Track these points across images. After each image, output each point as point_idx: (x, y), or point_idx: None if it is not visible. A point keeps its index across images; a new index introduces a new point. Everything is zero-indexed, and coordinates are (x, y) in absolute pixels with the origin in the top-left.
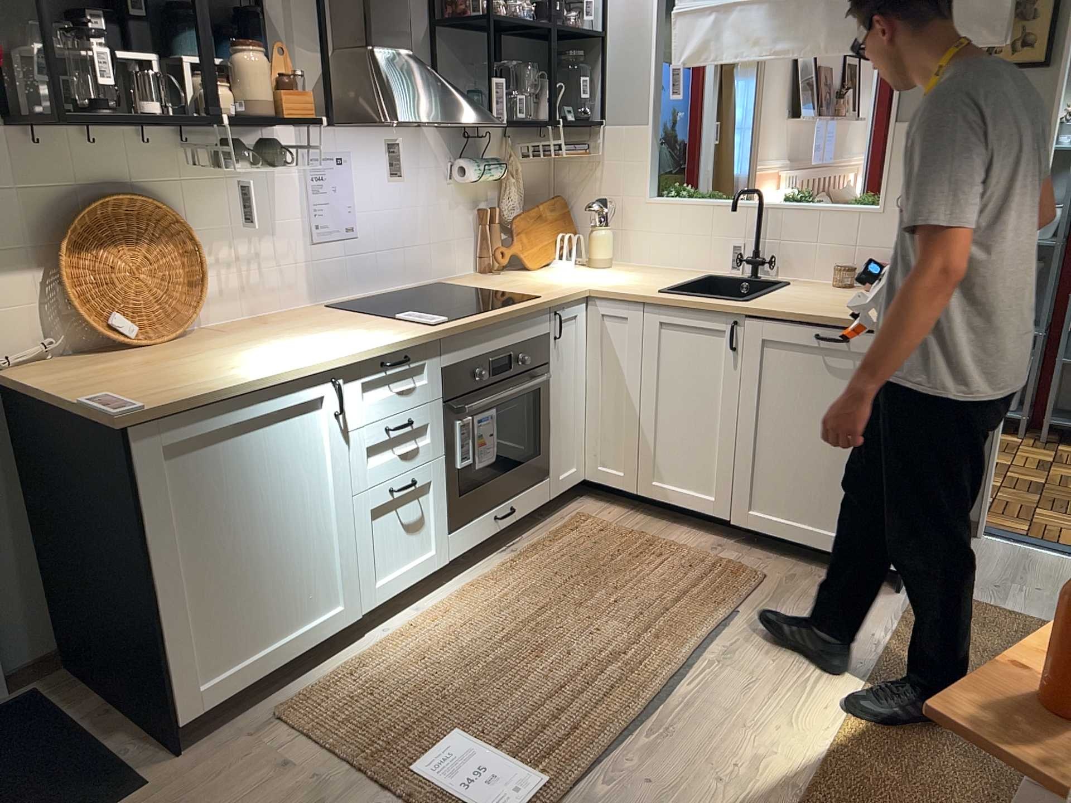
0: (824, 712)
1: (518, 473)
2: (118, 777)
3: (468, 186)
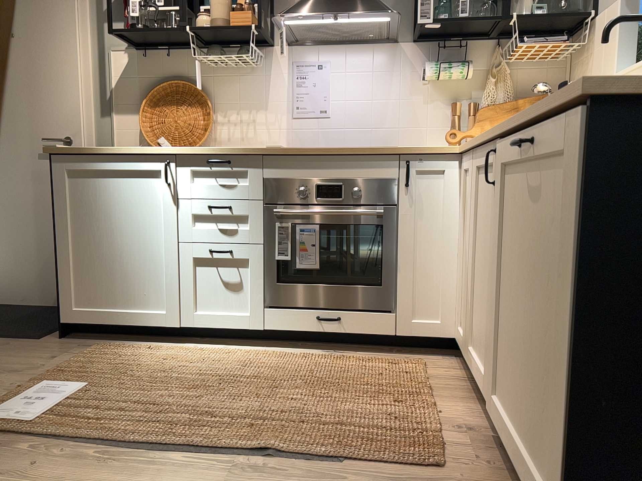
0: None
1: (349, 291)
2: (43, 334)
3: (445, 88)
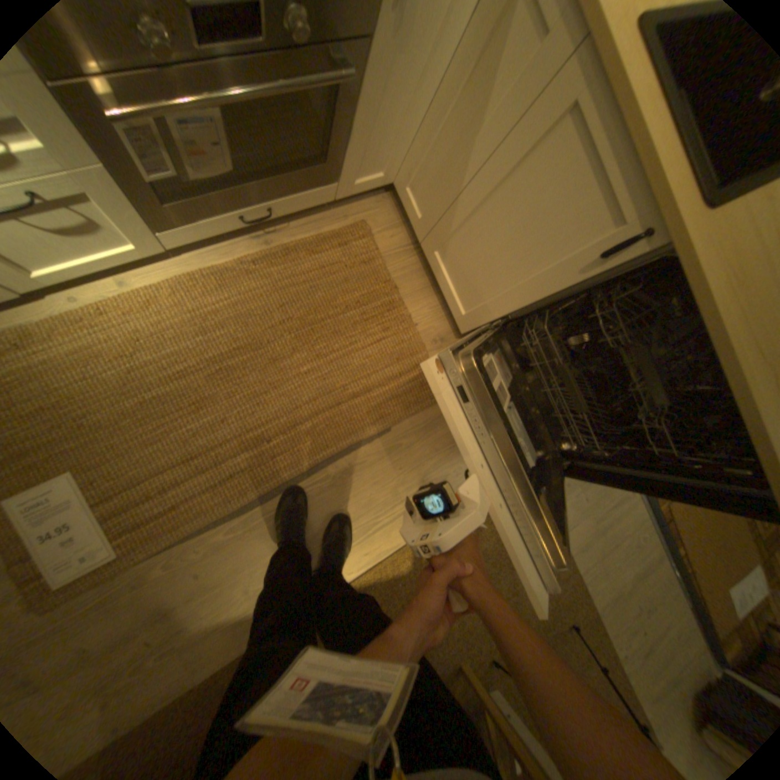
0: (360, 557)
1: (279, 181)
2: None
3: None
